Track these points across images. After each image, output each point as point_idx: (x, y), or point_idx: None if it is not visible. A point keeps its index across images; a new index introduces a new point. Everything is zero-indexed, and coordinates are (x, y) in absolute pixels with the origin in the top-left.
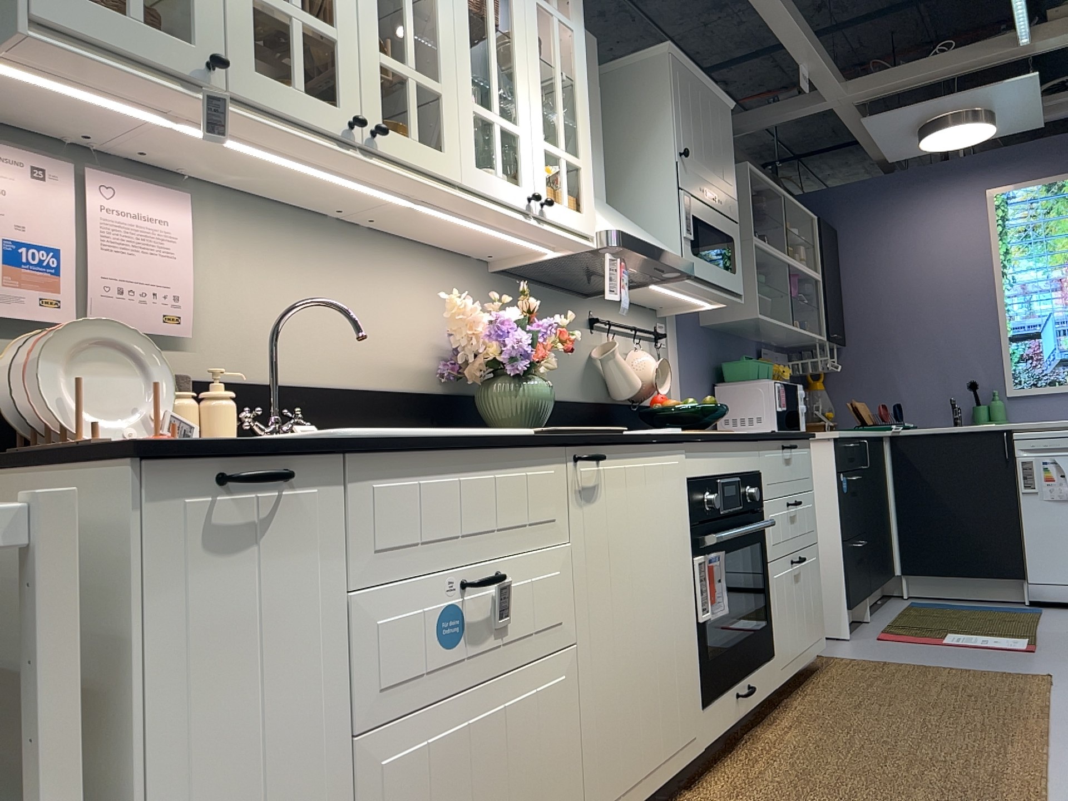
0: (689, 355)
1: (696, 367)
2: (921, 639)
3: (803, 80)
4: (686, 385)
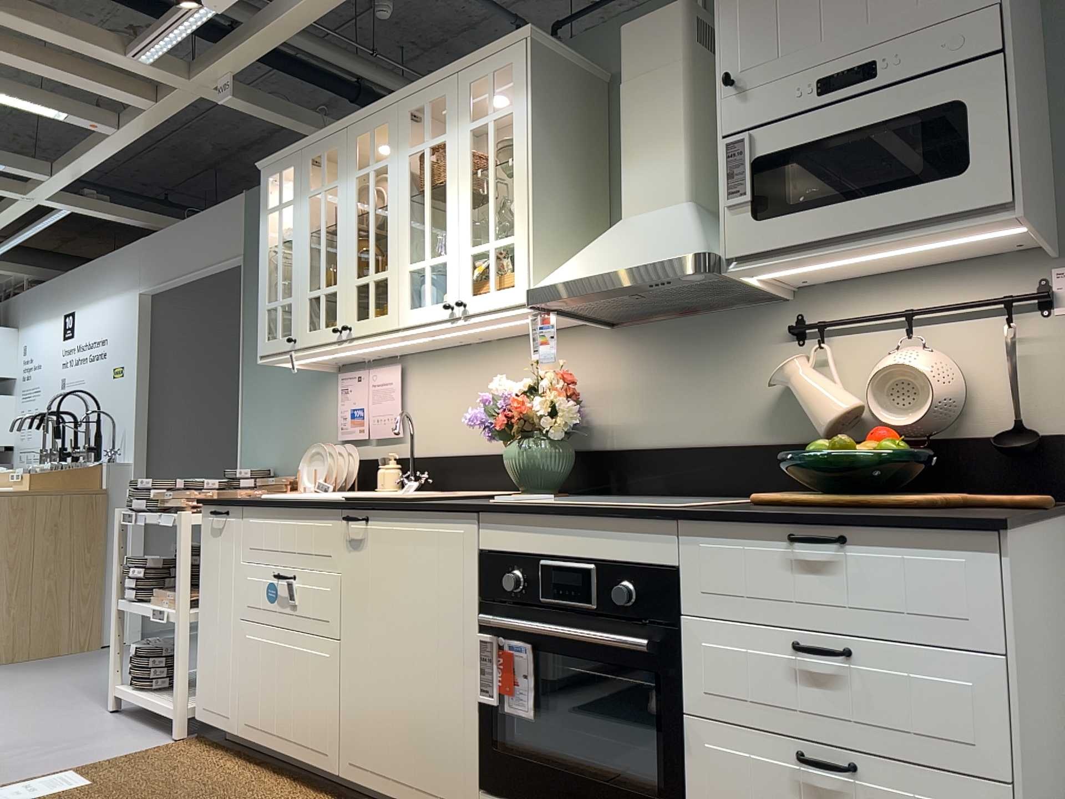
0: None
1: None
2: None
3: None
4: None
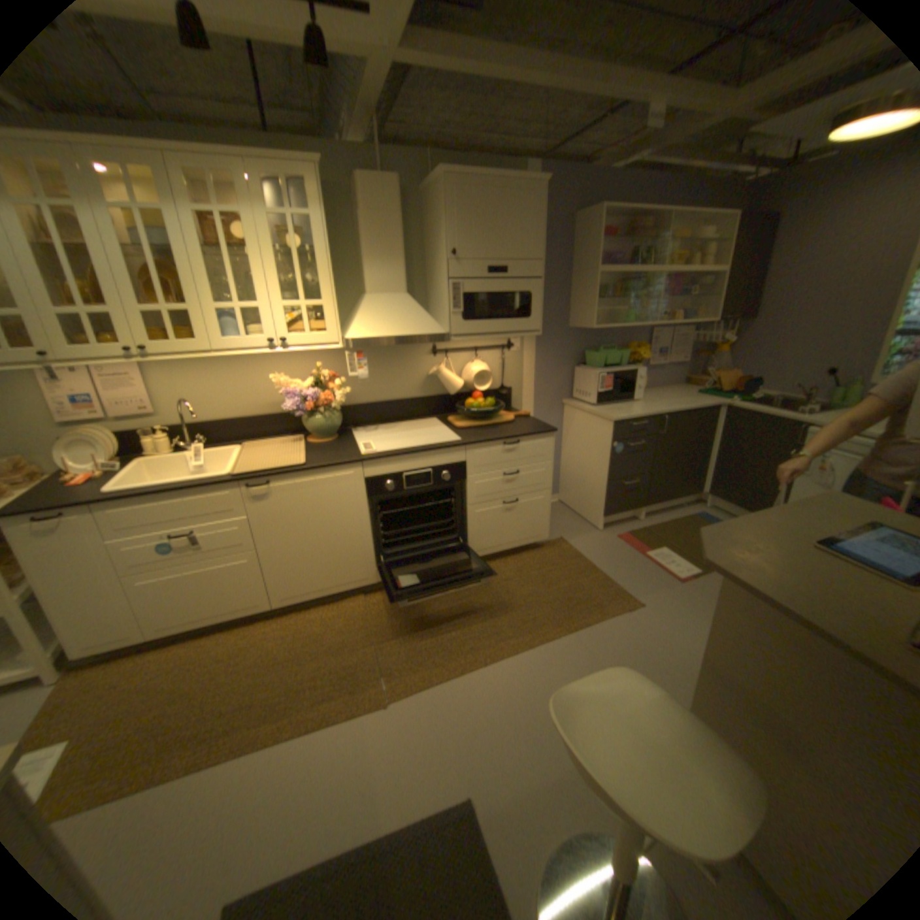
0: (547, 350)
1: (555, 356)
2: (637, 547)
3: (651, 118)
4: (539, 371)
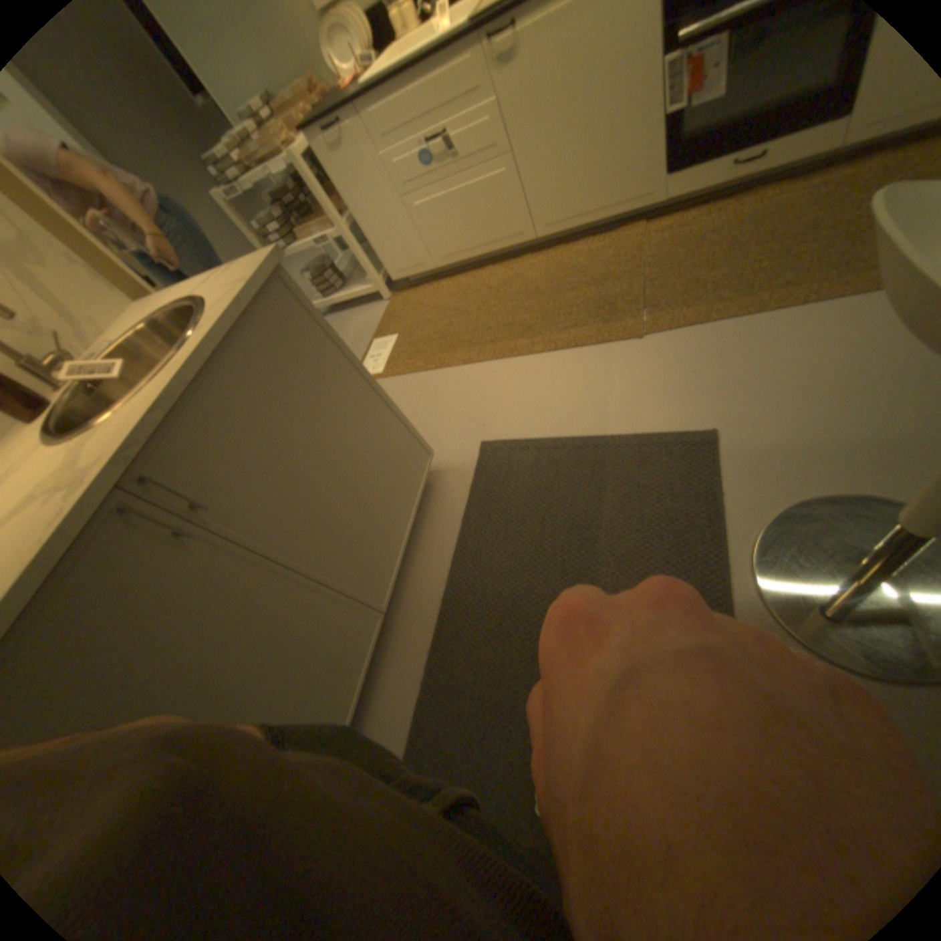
0: None
1: None
2: None
3: None
4: None
